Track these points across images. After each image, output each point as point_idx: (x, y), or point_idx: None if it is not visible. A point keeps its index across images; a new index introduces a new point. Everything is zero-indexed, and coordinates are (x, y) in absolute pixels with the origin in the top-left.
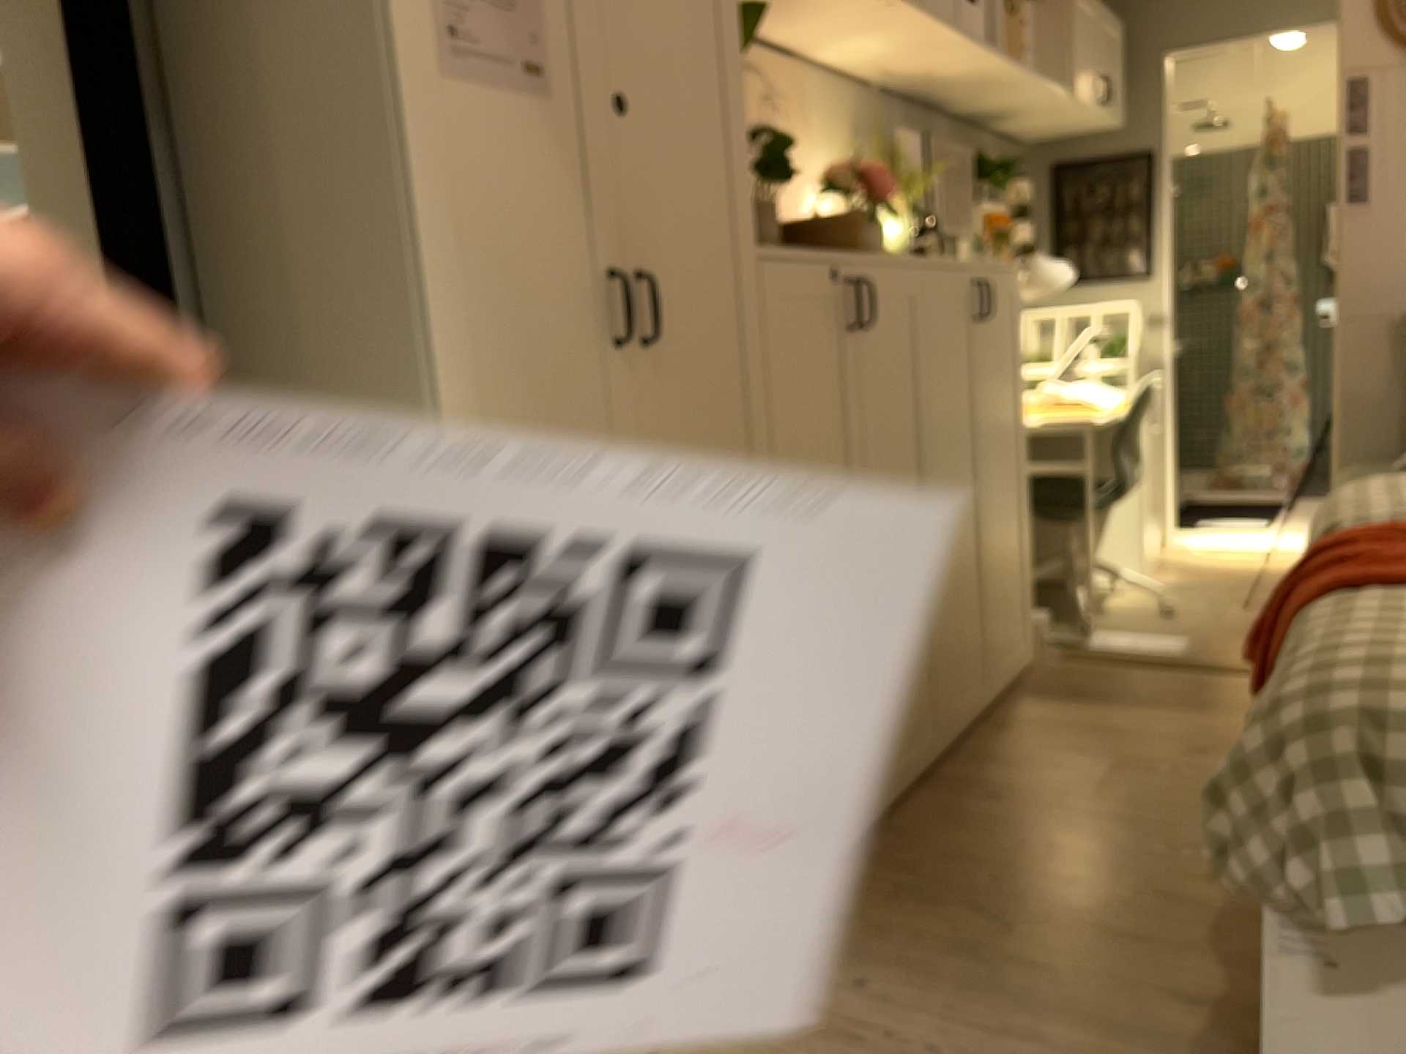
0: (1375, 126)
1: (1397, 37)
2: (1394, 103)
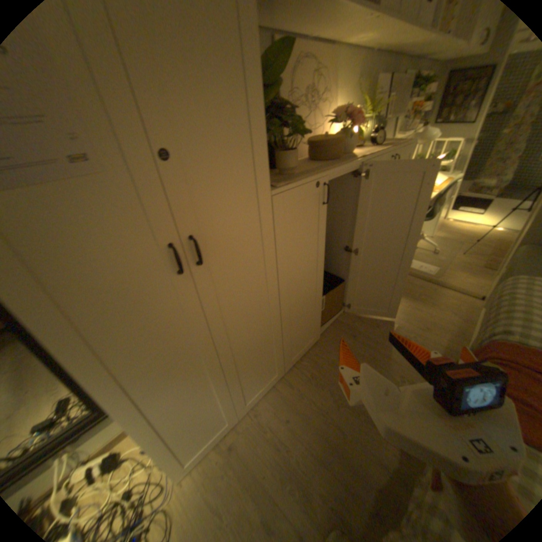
0: None
1: None
2: None
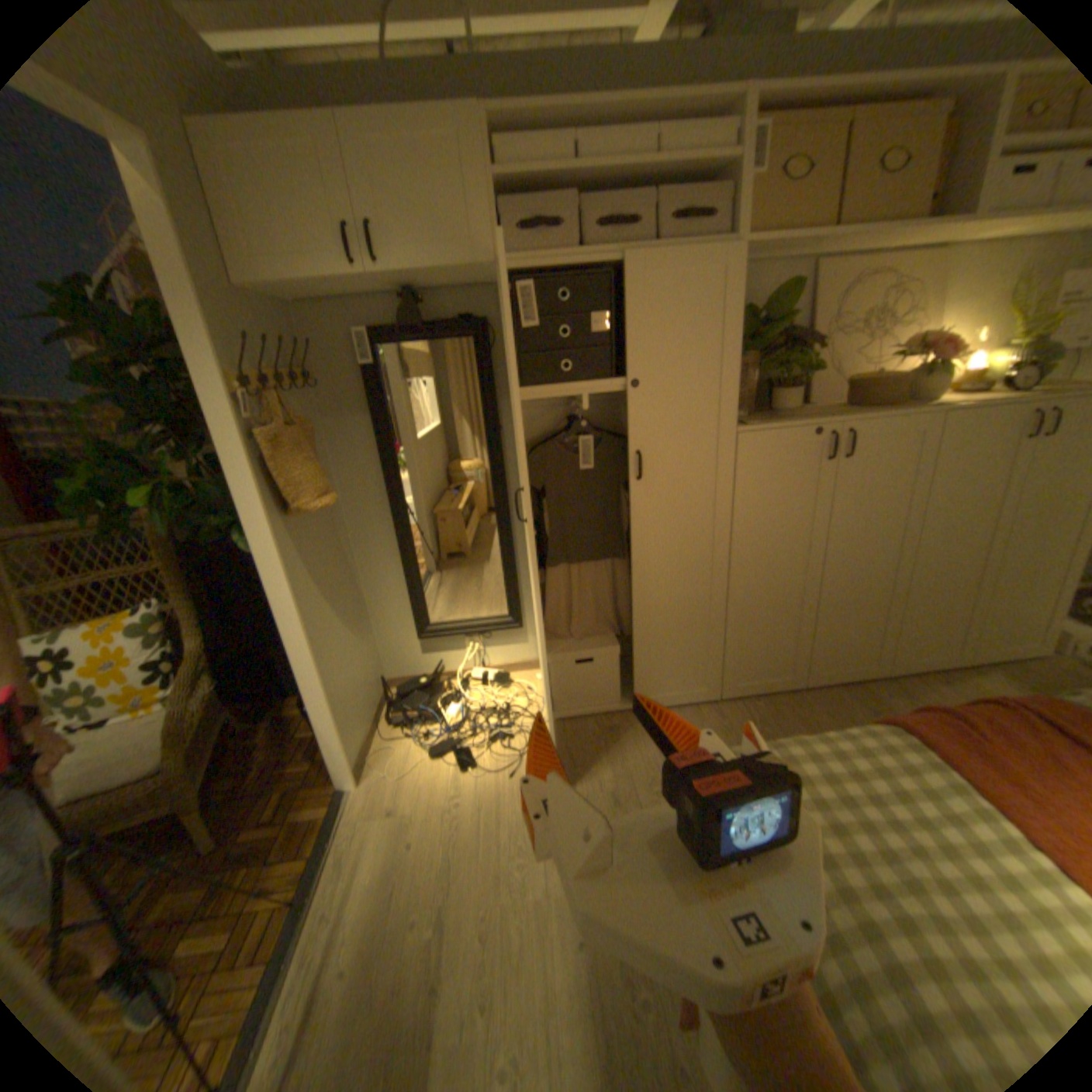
0: None
1: None
2: None
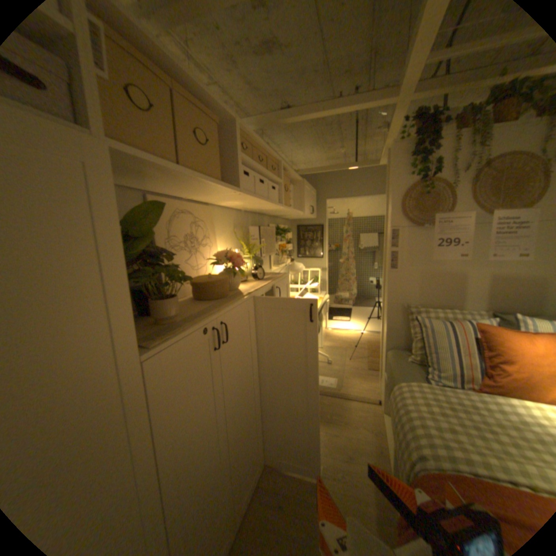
0: (400, 246)
1: (408, 219)
2: (406, 240)
